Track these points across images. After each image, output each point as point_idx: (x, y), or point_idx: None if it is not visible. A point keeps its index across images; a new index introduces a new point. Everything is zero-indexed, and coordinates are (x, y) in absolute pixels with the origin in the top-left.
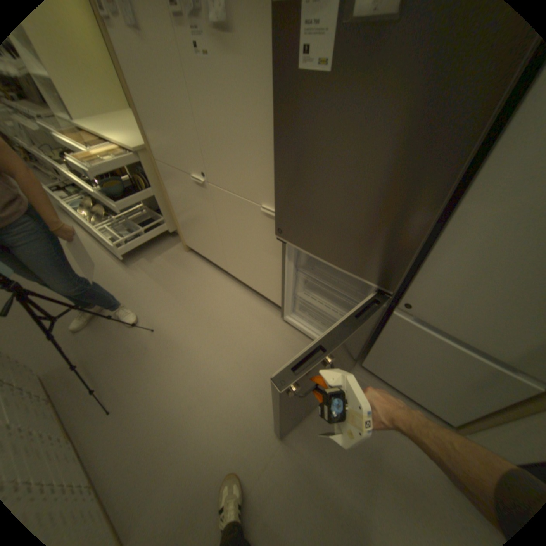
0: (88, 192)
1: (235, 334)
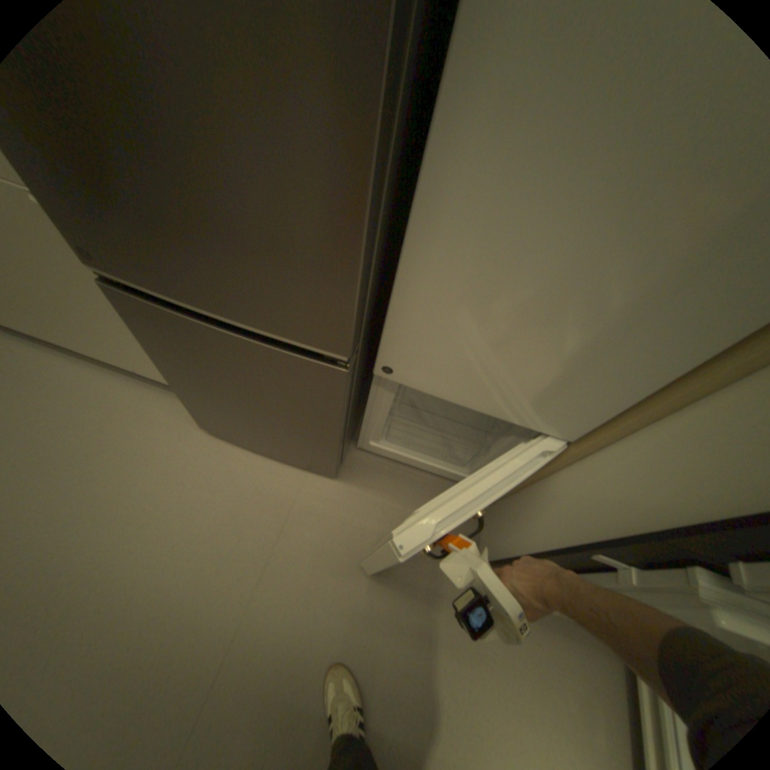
0: None
1: (119, 470)
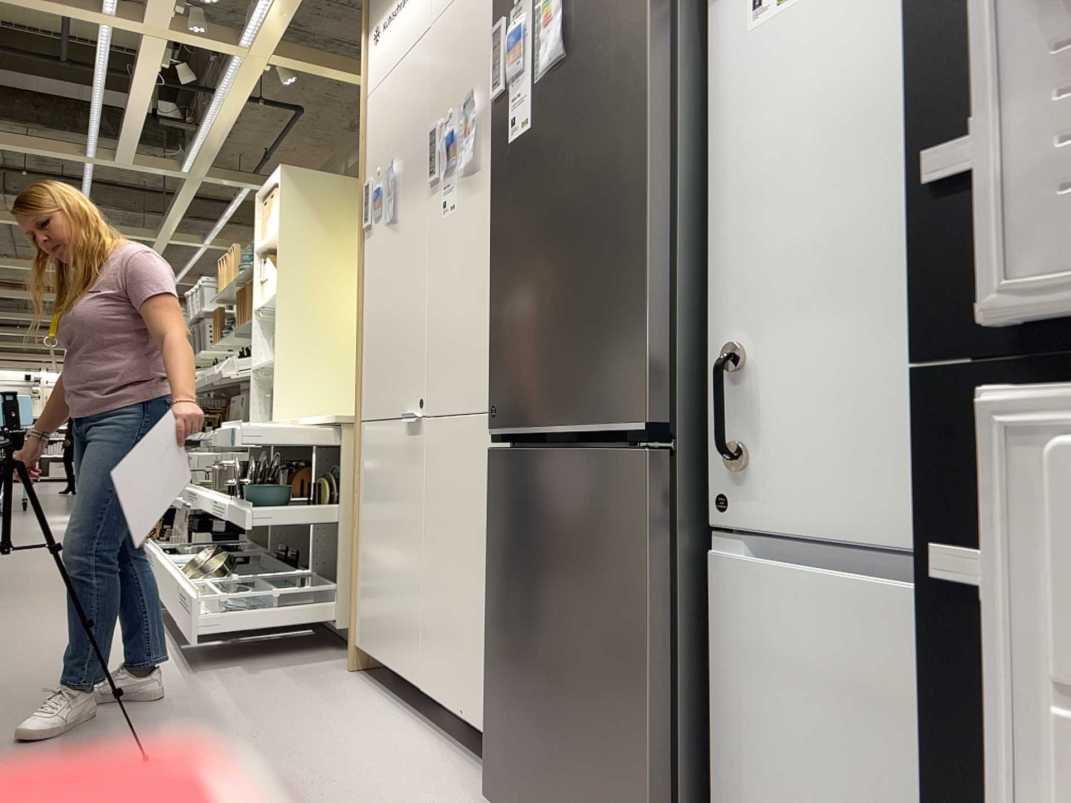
0: (218, 512)
1: None
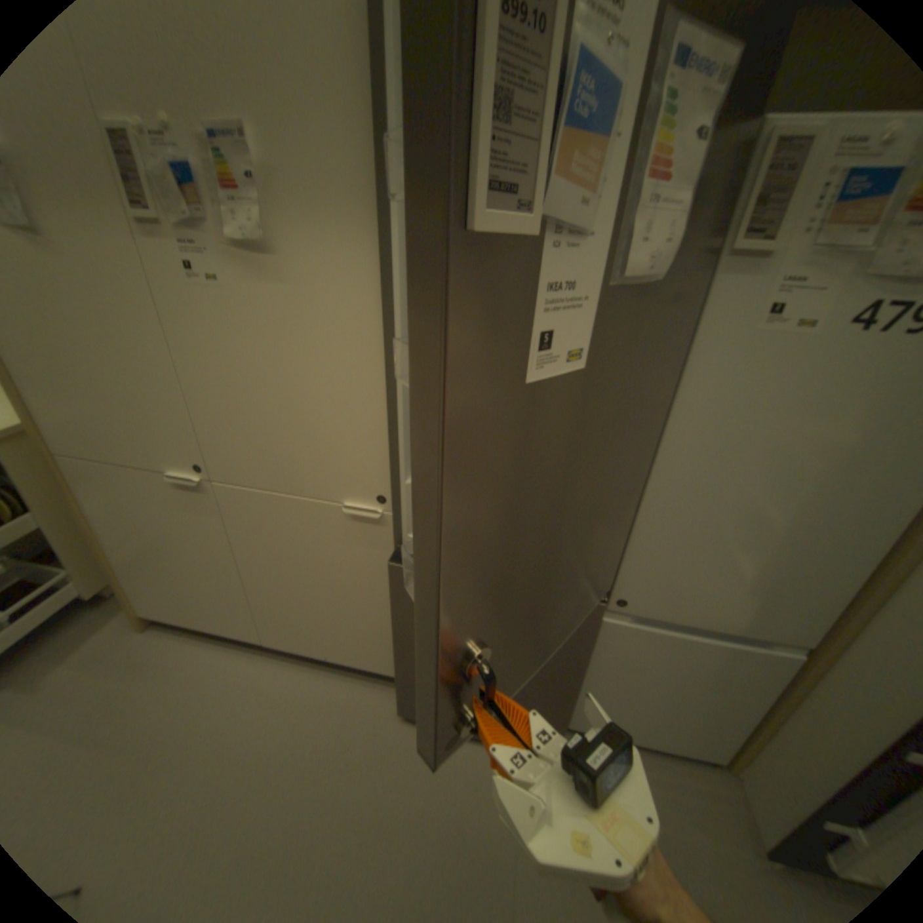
0: None
1: (318, 784)
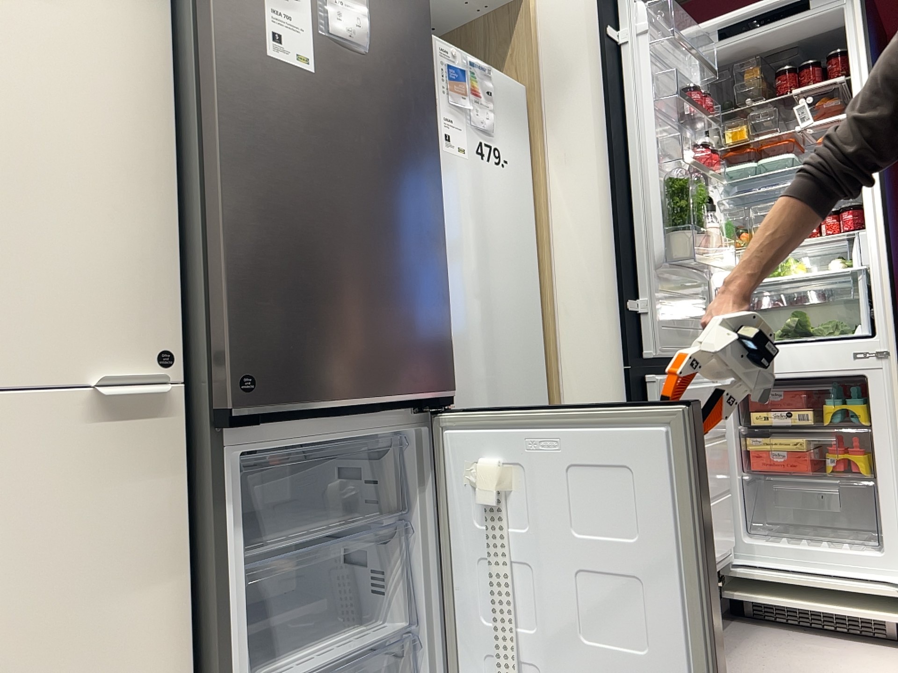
0: None
1: None
